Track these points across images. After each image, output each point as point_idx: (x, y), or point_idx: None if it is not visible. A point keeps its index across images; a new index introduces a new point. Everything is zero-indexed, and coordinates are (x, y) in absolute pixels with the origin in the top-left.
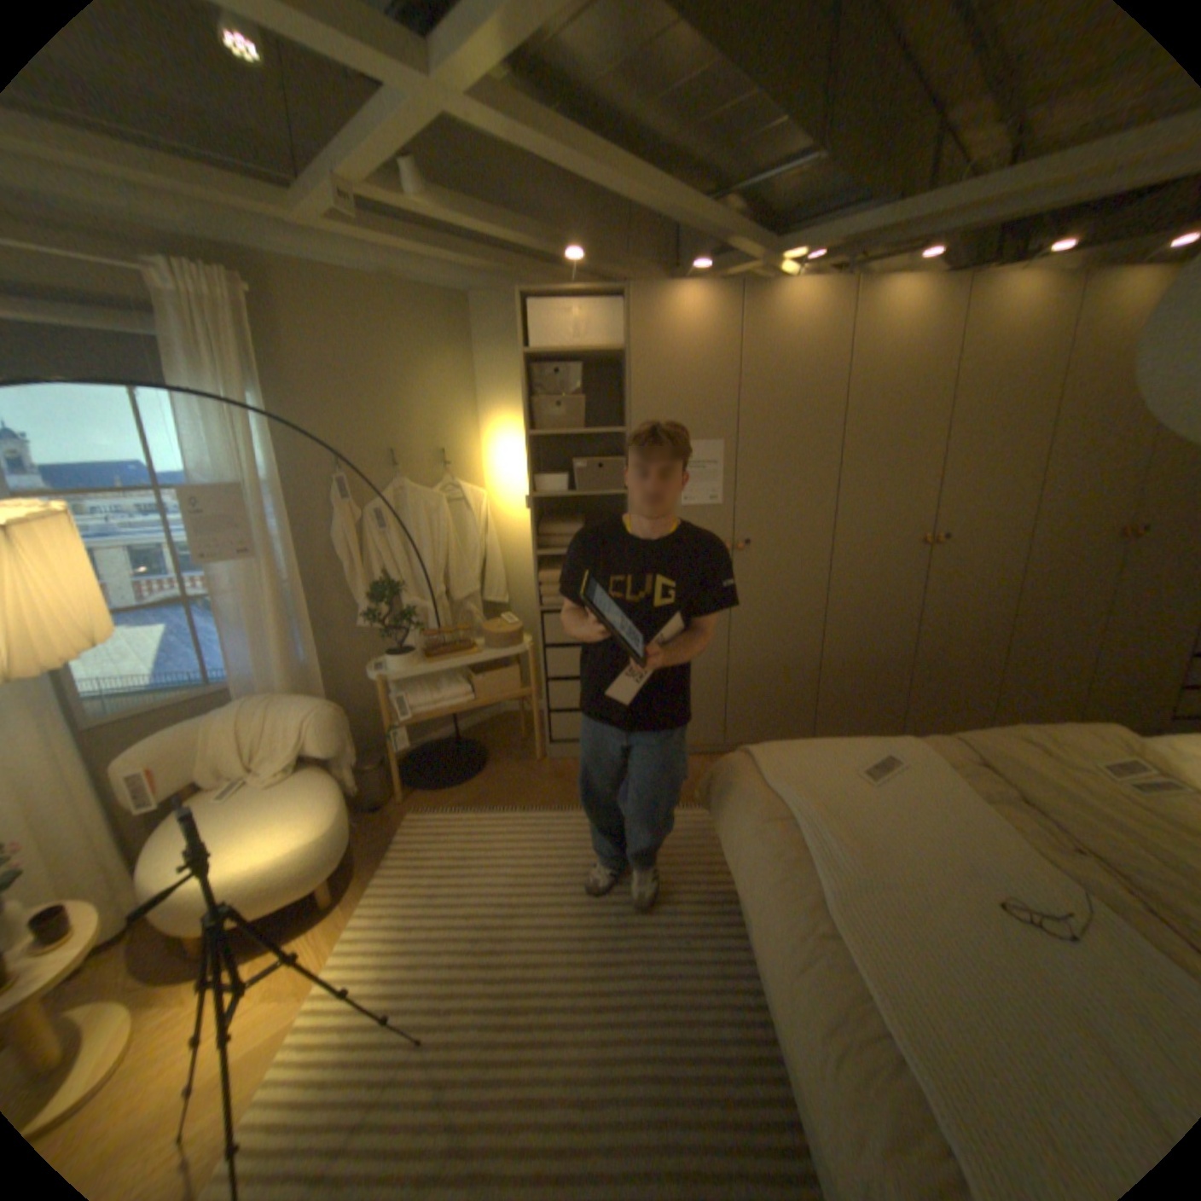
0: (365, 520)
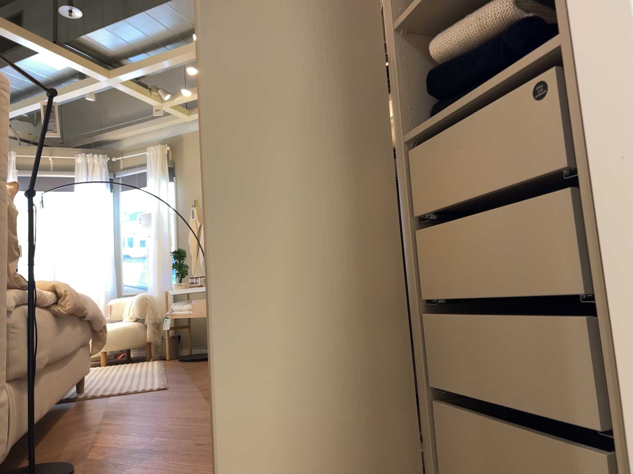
0: None
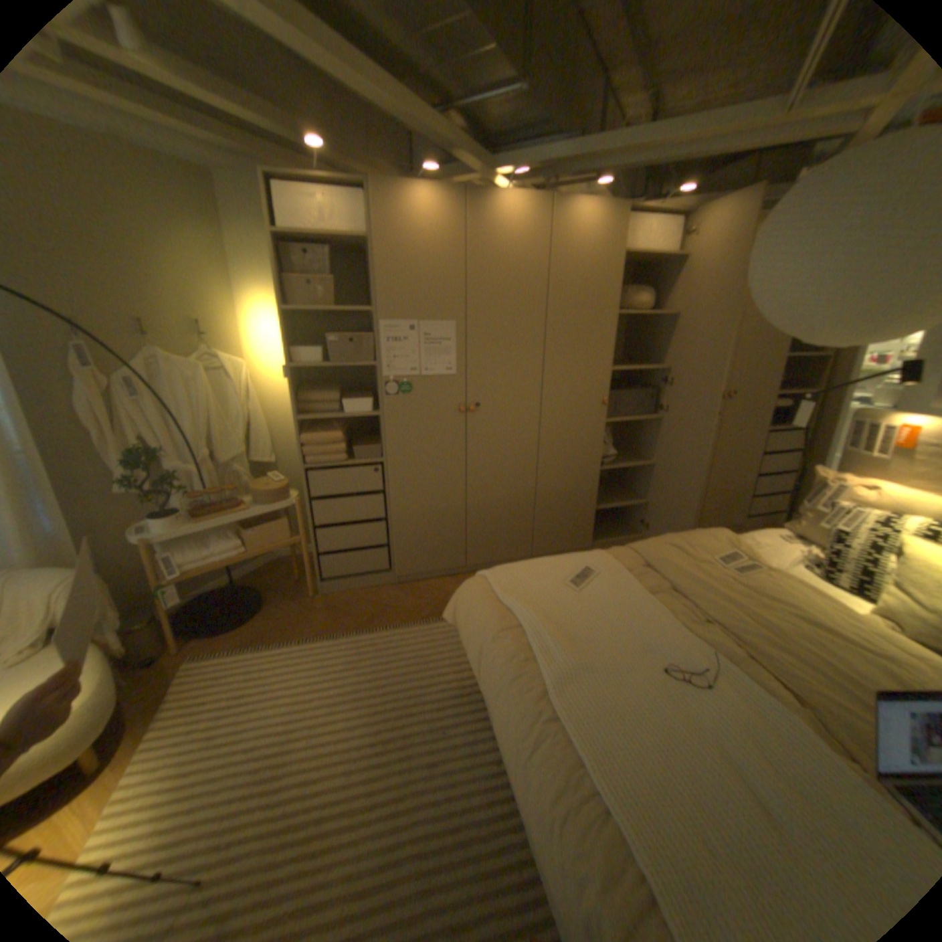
0: (113, 389)
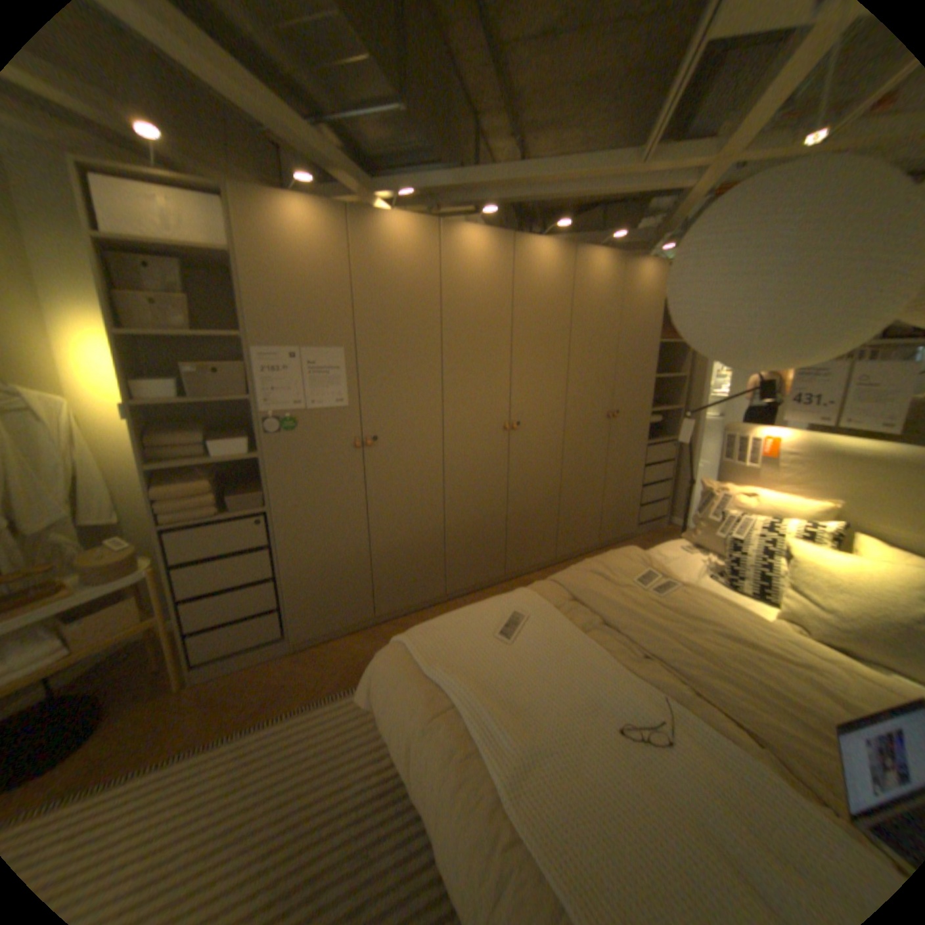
0: None
